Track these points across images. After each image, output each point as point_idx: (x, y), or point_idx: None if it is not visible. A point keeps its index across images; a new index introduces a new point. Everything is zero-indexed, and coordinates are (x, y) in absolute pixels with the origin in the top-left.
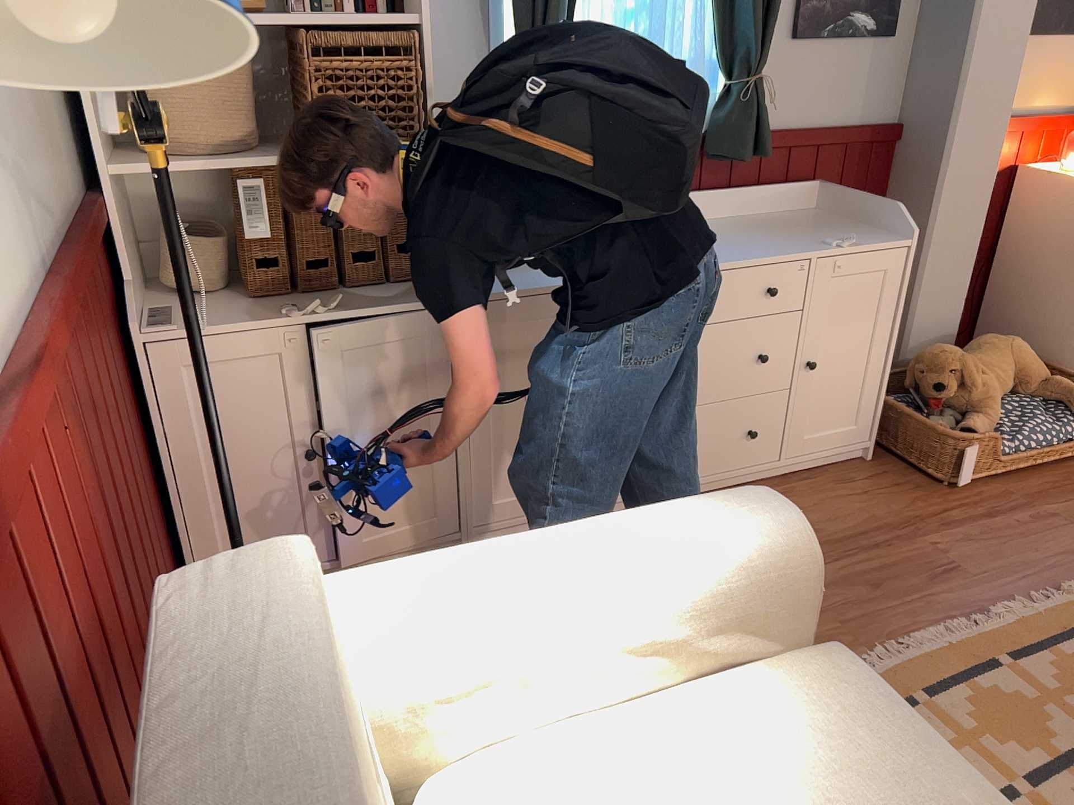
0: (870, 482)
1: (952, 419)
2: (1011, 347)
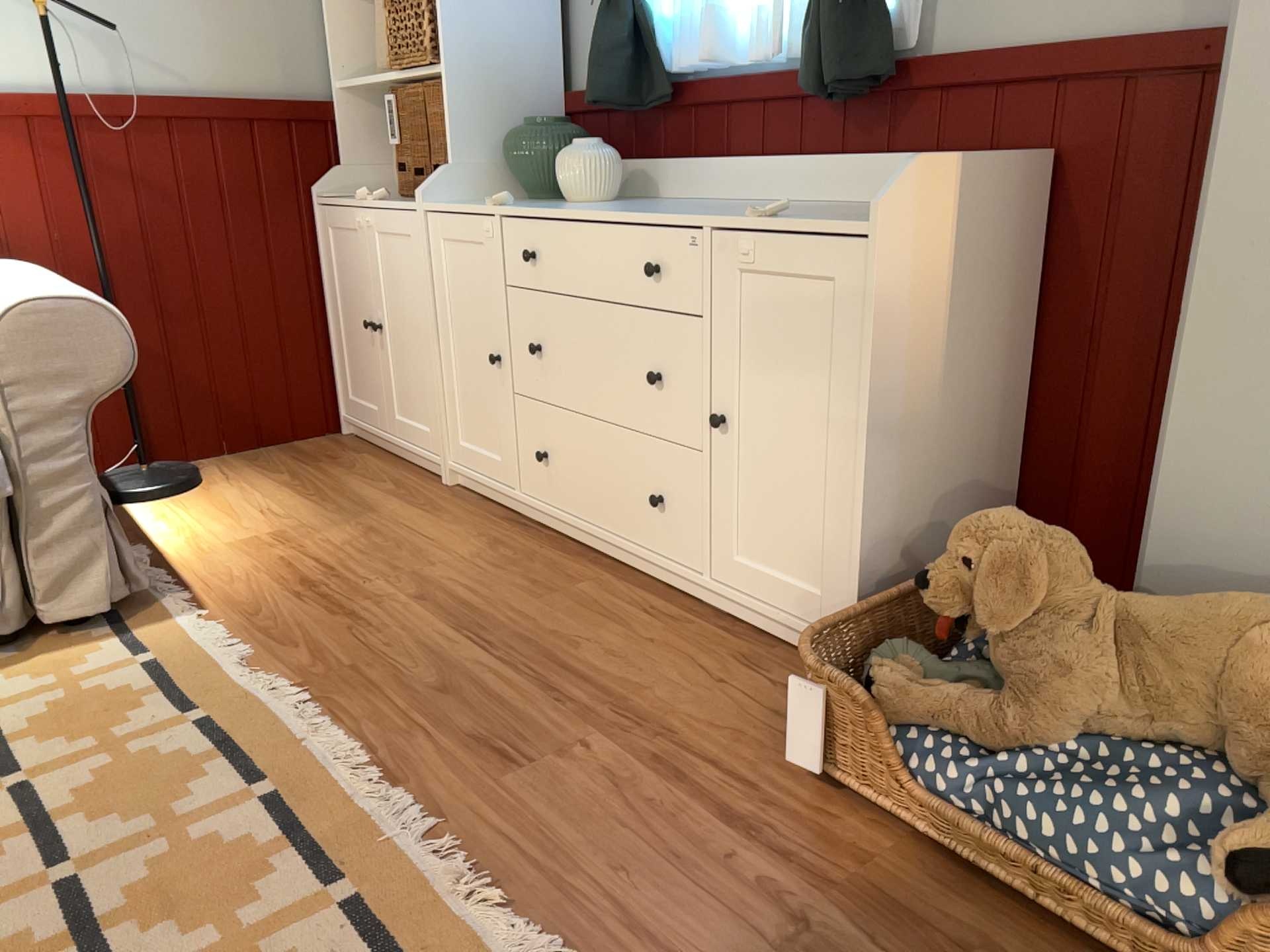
0: (763, 686)
1: (958, 681)
2: (1264, 627)
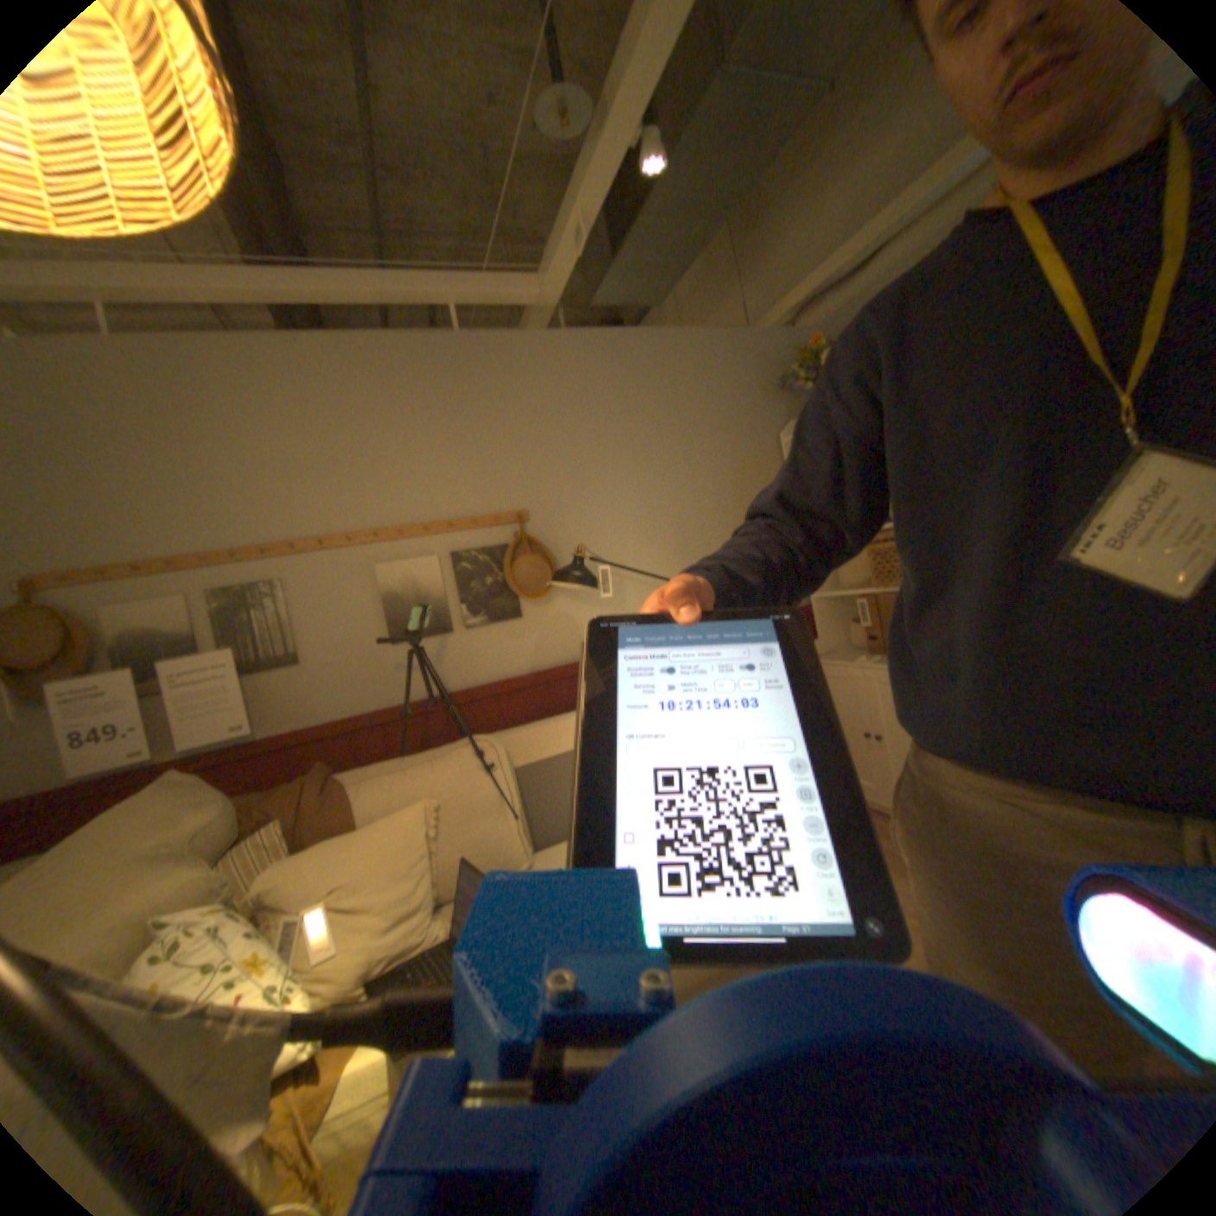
0: None
1: None
2: None
